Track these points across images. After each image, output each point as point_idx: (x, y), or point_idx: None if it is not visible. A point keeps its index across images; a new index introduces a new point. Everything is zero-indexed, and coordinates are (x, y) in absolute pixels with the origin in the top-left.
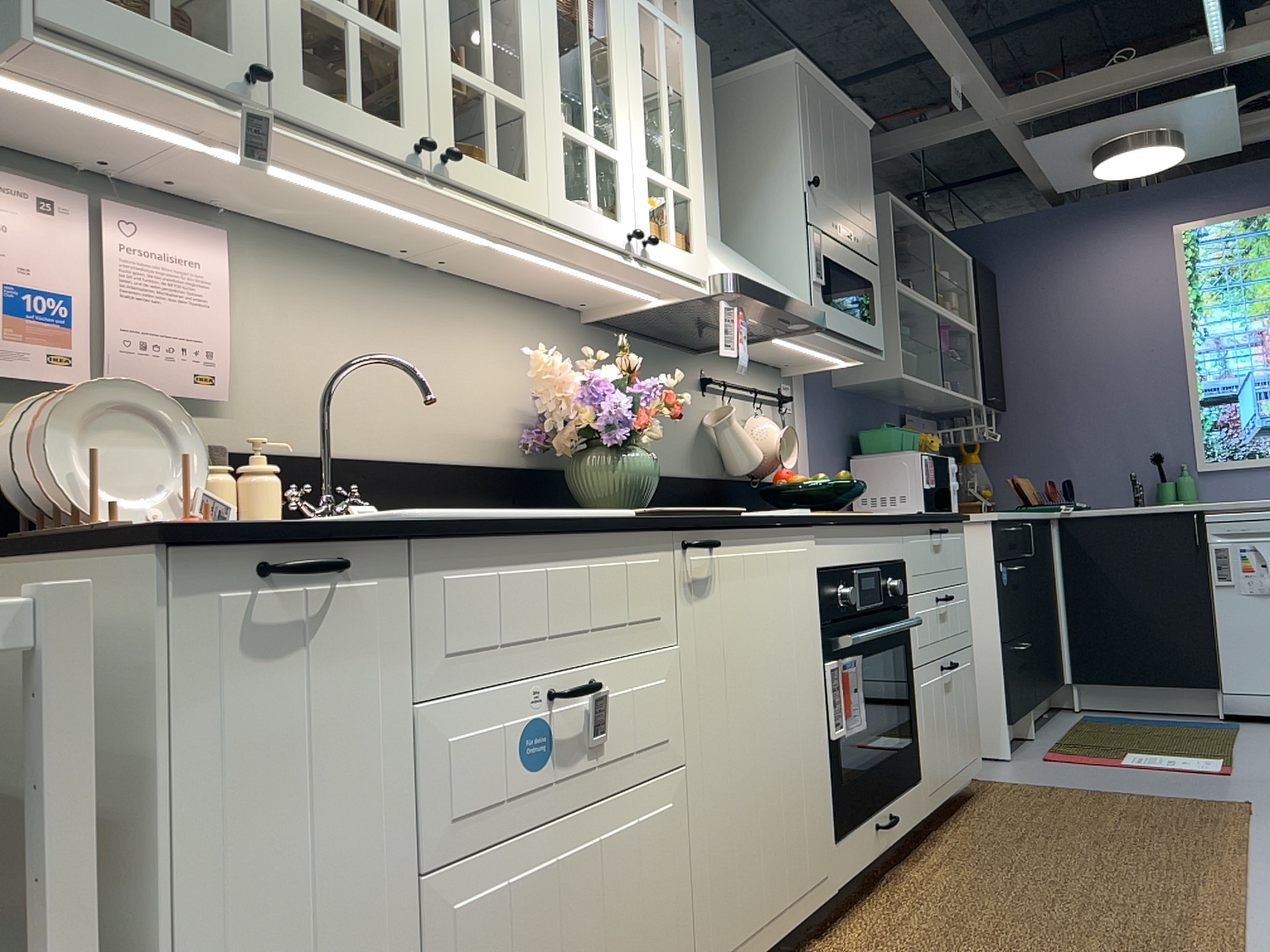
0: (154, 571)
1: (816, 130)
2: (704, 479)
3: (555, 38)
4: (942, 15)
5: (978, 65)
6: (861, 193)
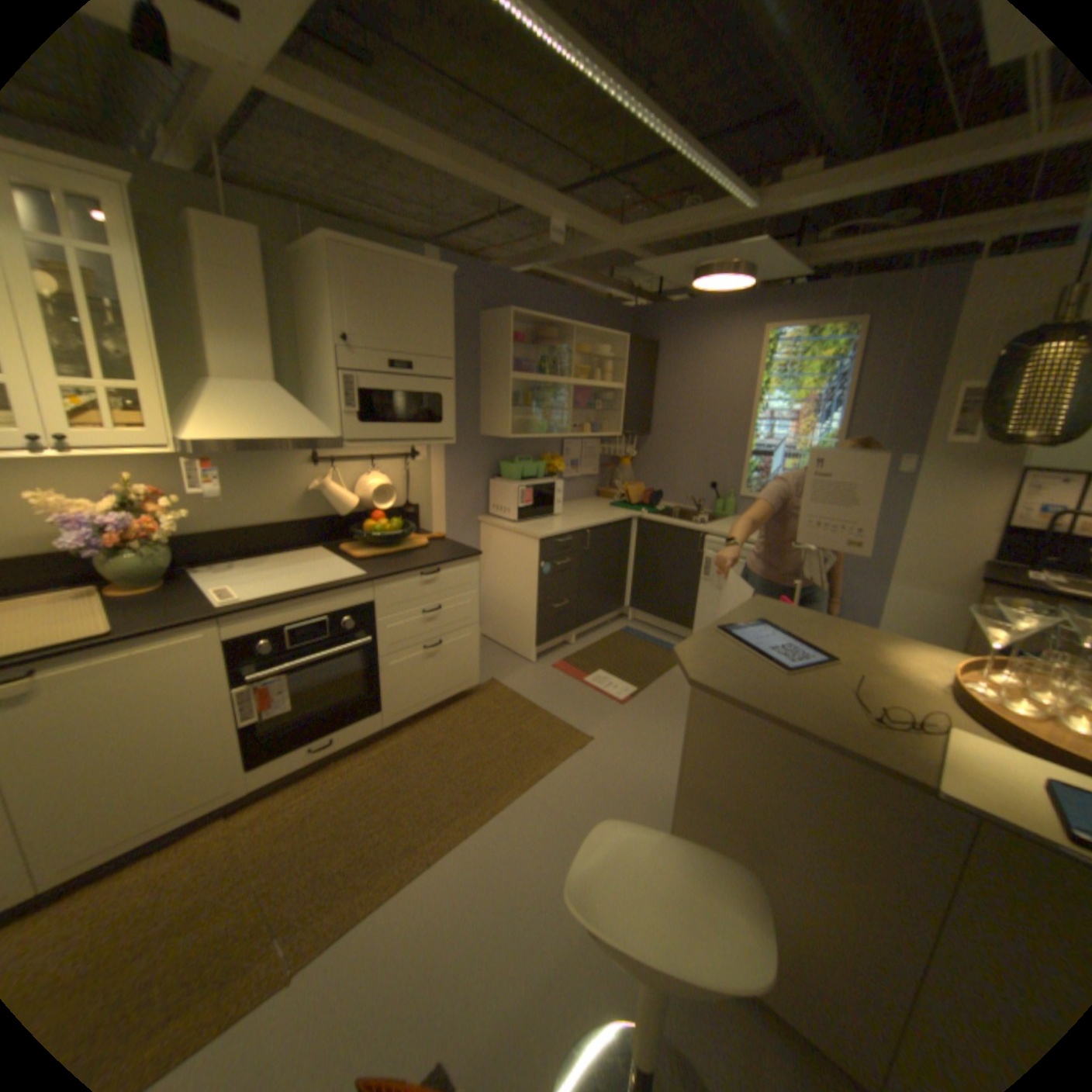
0: None
1: (356, 292)
2: (311, 519)
3: None
4: (503, 175)
5: (570, 208)
6: (428, 329)
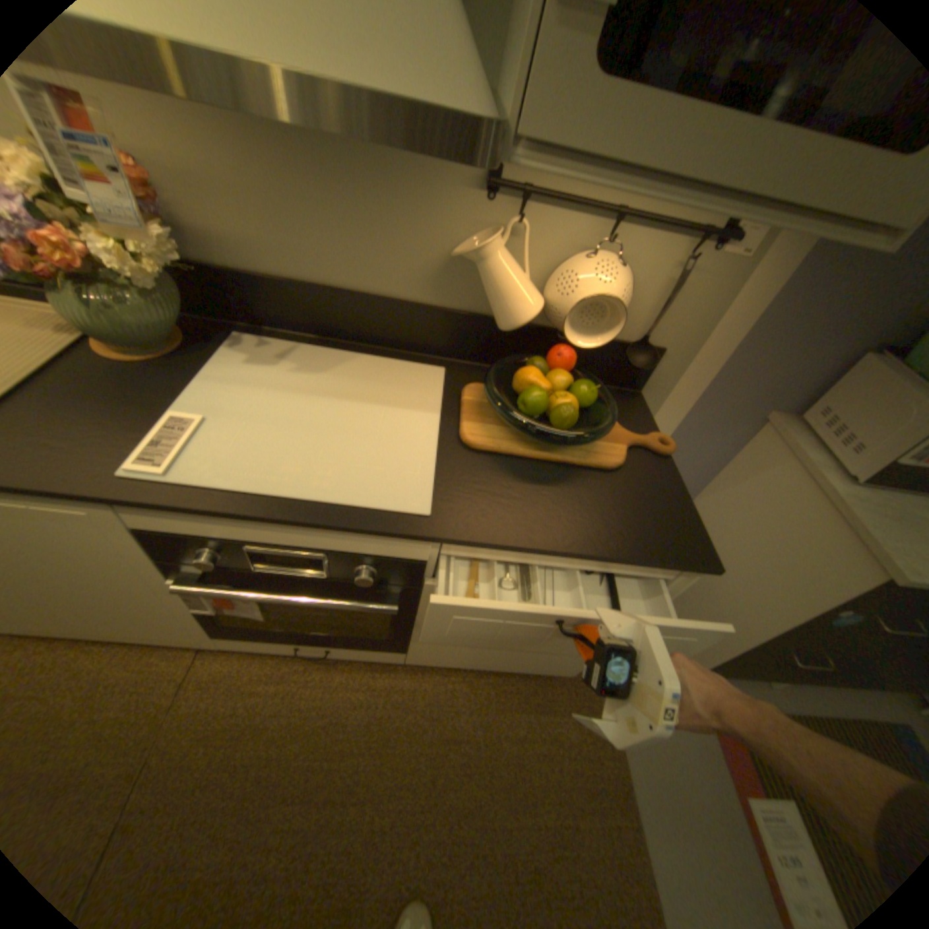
0: None
1: None
2: (446, 309)
3: None
4: None
5: None
6: None
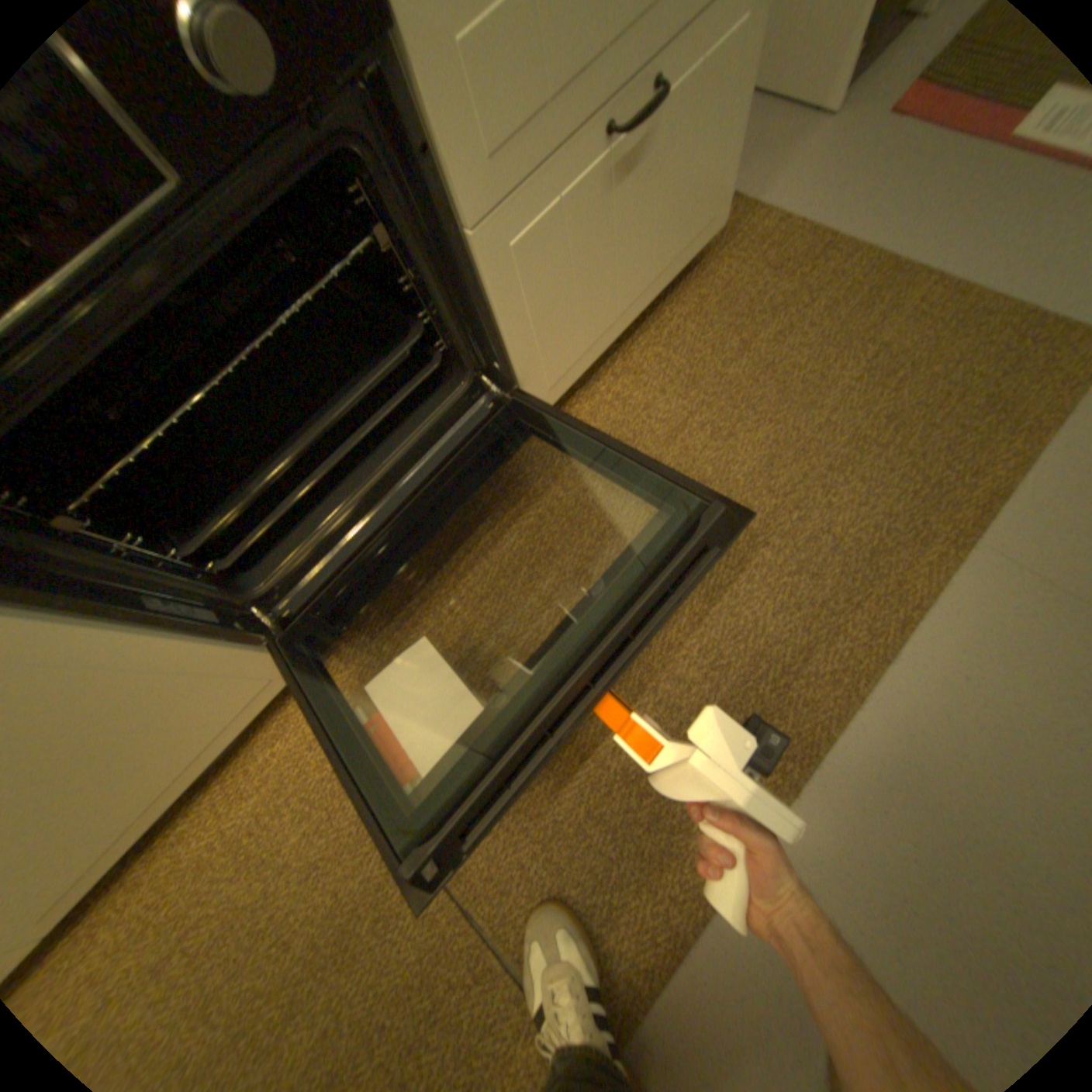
0: None
1: None
2: None
3: None
4: None
5: None
6: None
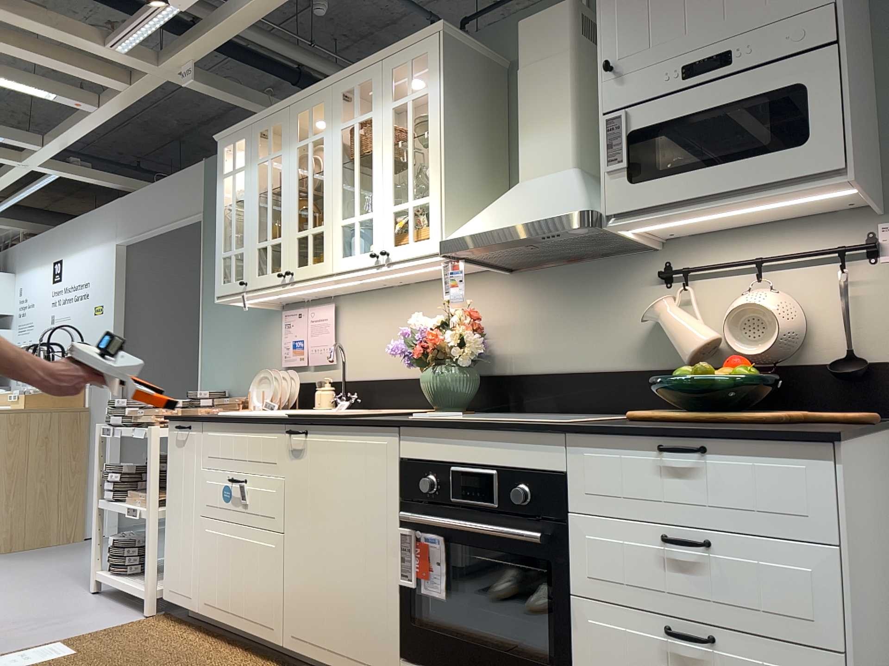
0: (169, 425)
1: None
2: (652, 370)
3: (338, 181)
4: None
5: None
6: None
